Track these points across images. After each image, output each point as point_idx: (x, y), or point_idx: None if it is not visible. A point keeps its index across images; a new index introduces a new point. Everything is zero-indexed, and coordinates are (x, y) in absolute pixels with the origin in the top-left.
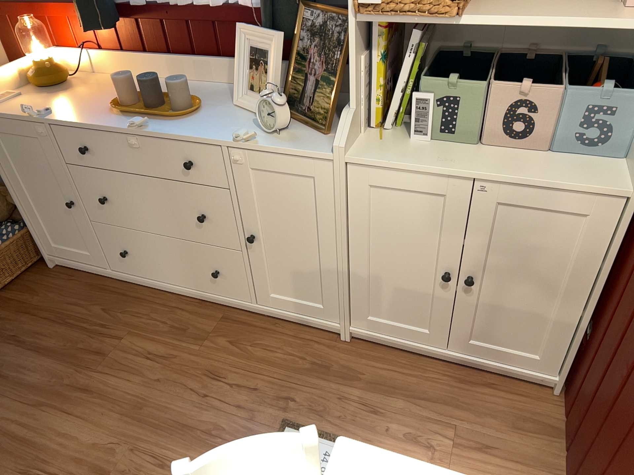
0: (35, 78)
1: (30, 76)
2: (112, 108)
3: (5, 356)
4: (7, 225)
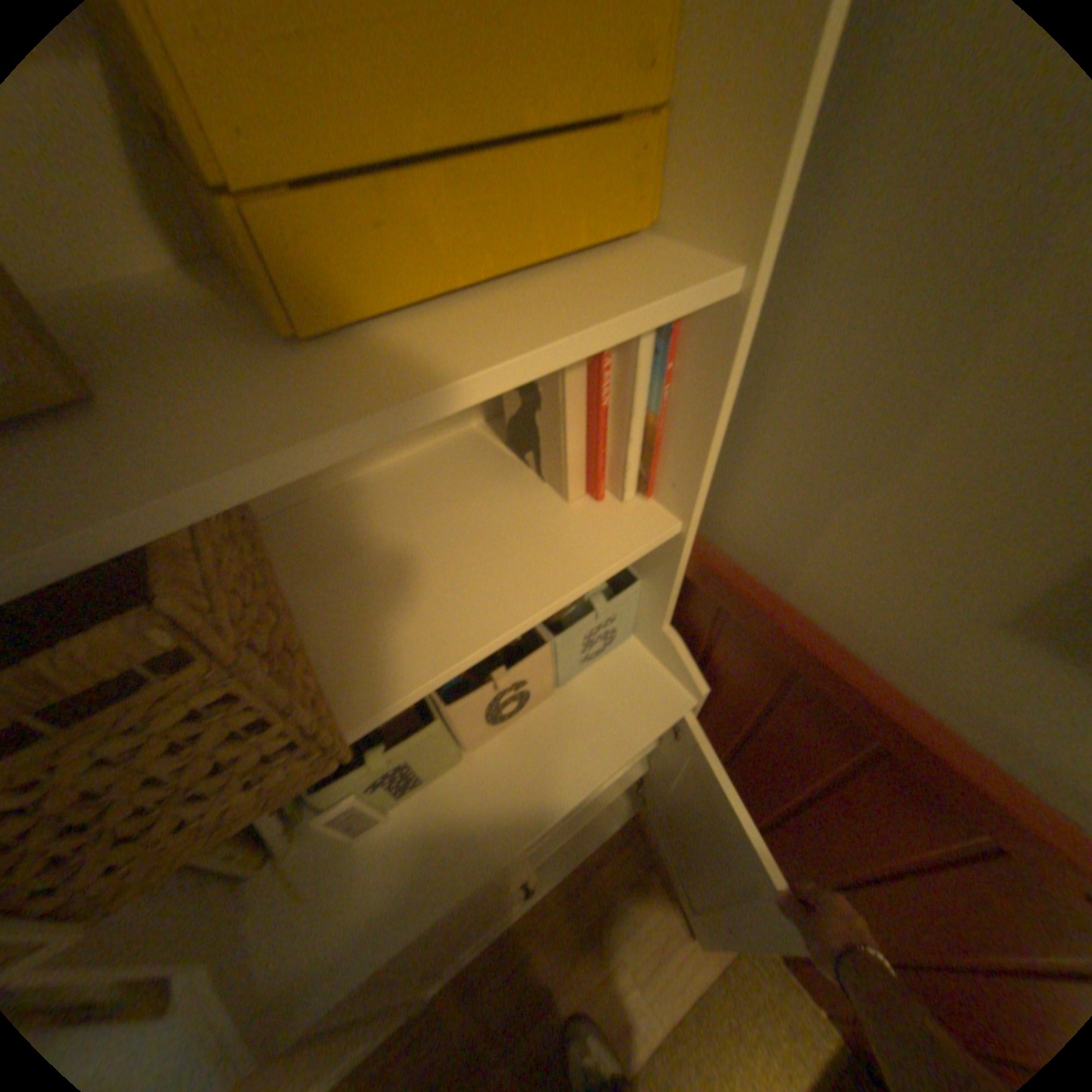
0: None
1: None
2: None
3: None
4: None
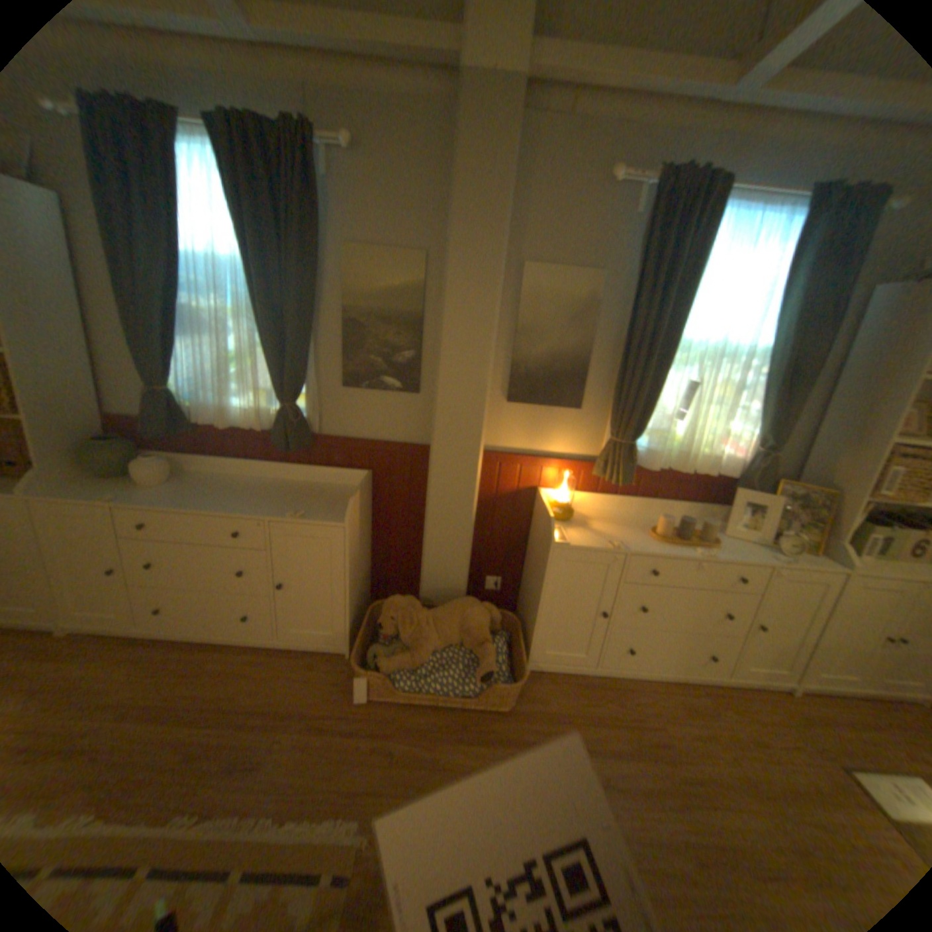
0: (561, 515)
1: (556, 513)
2: (667, 542)
3: (598, 772)
4: (494, 639)
